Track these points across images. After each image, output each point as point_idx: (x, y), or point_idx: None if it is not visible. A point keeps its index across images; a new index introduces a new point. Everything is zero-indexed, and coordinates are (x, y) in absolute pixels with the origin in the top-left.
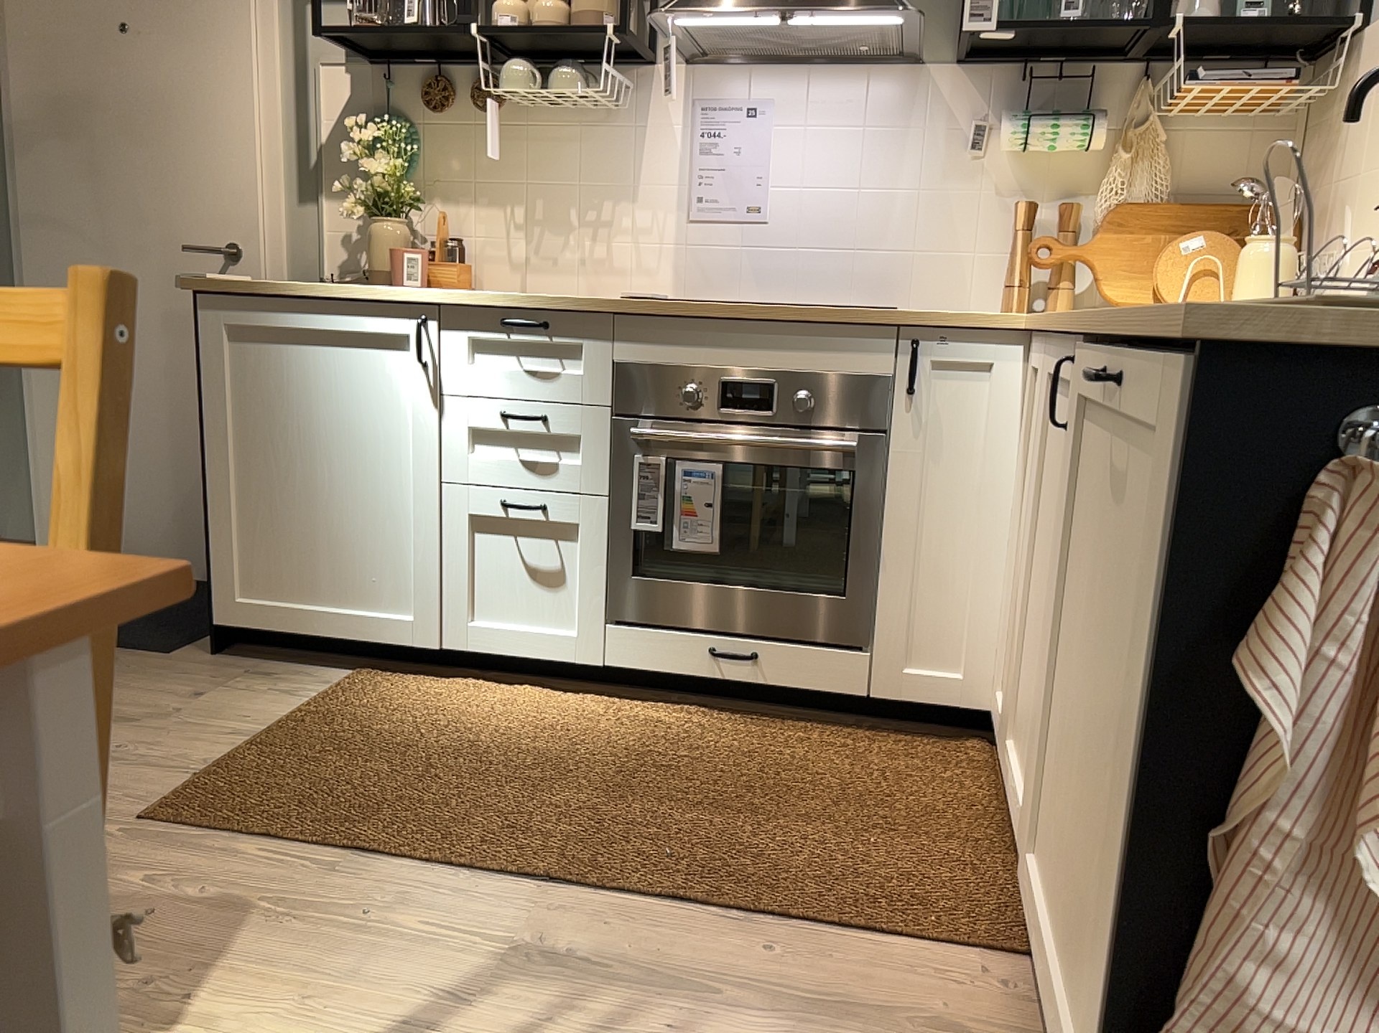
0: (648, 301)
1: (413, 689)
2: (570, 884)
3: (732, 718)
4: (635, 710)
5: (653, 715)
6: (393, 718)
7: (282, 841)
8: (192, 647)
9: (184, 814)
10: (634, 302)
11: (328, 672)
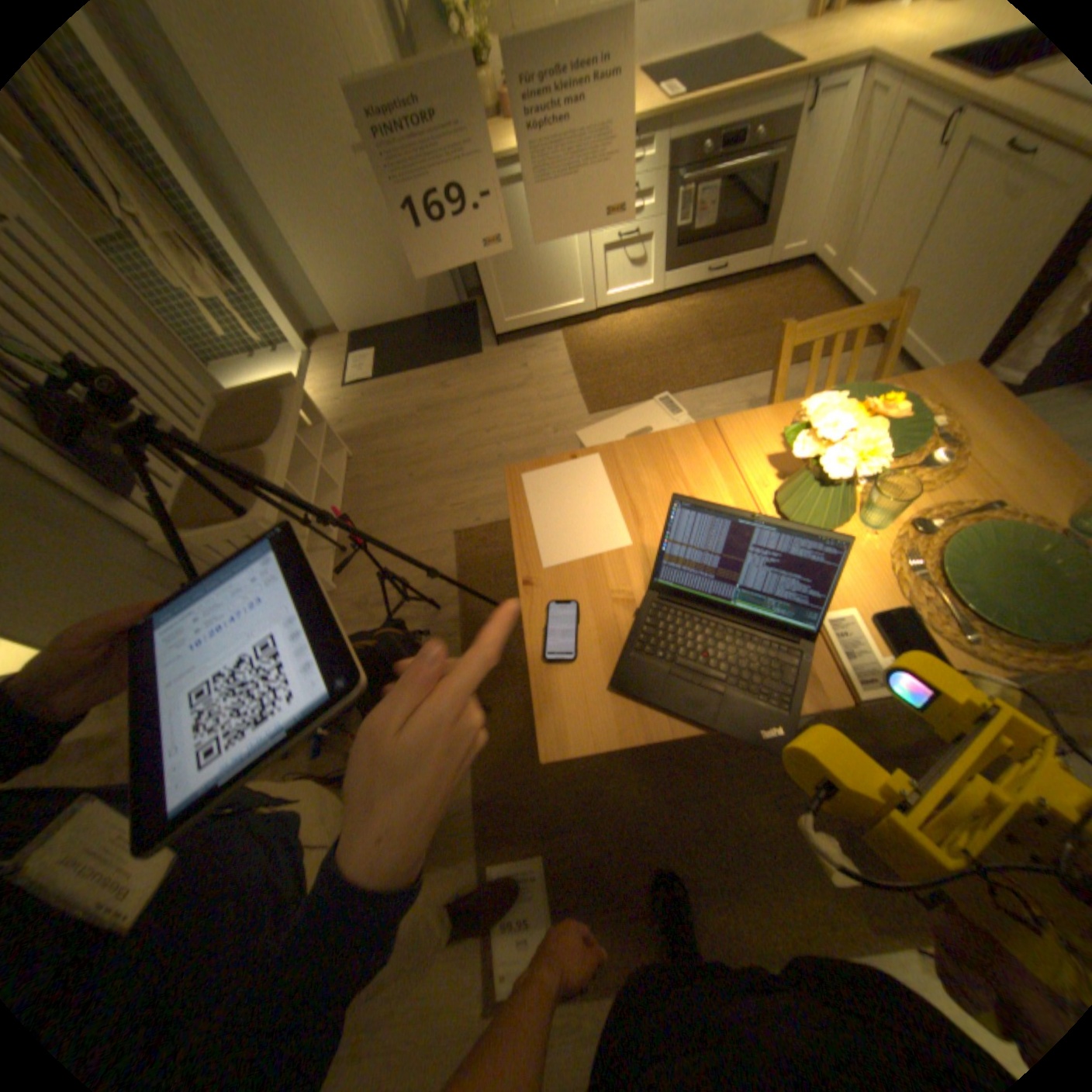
0: (689, 99)
1: (594, 330)
2: (738, 376)
3: (713, 293)
4: (677, 304)
5: (686, 304)
6: (607, 344)
7: (641, 400)
8: (485, 347)
9: (600, 406)
10: (684, 103)
11: (551, 336)
